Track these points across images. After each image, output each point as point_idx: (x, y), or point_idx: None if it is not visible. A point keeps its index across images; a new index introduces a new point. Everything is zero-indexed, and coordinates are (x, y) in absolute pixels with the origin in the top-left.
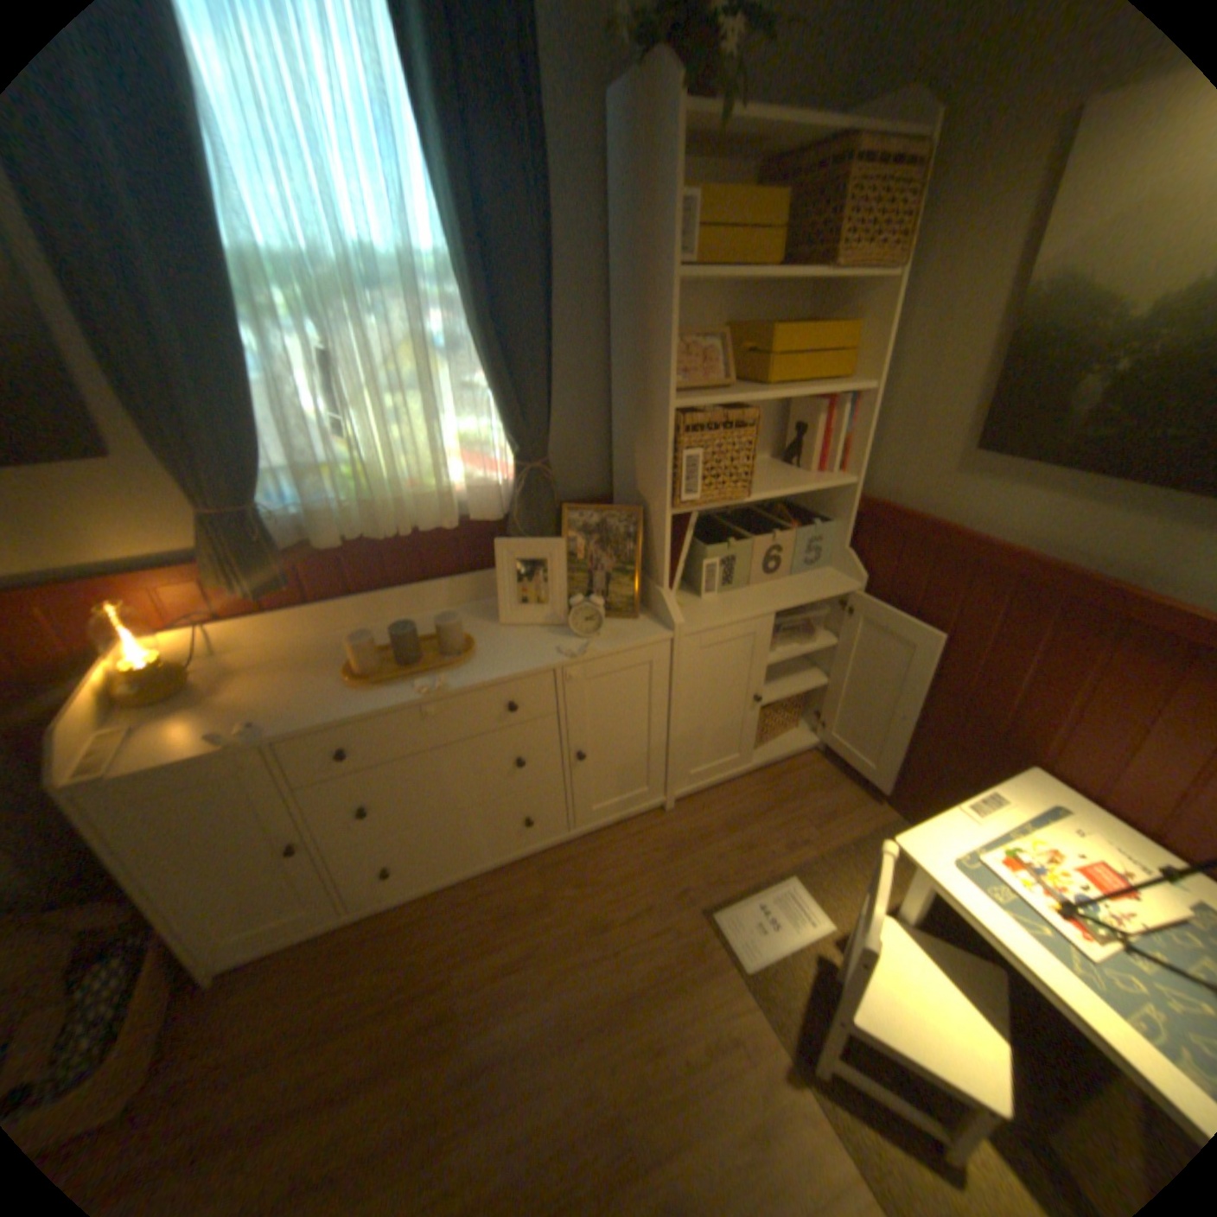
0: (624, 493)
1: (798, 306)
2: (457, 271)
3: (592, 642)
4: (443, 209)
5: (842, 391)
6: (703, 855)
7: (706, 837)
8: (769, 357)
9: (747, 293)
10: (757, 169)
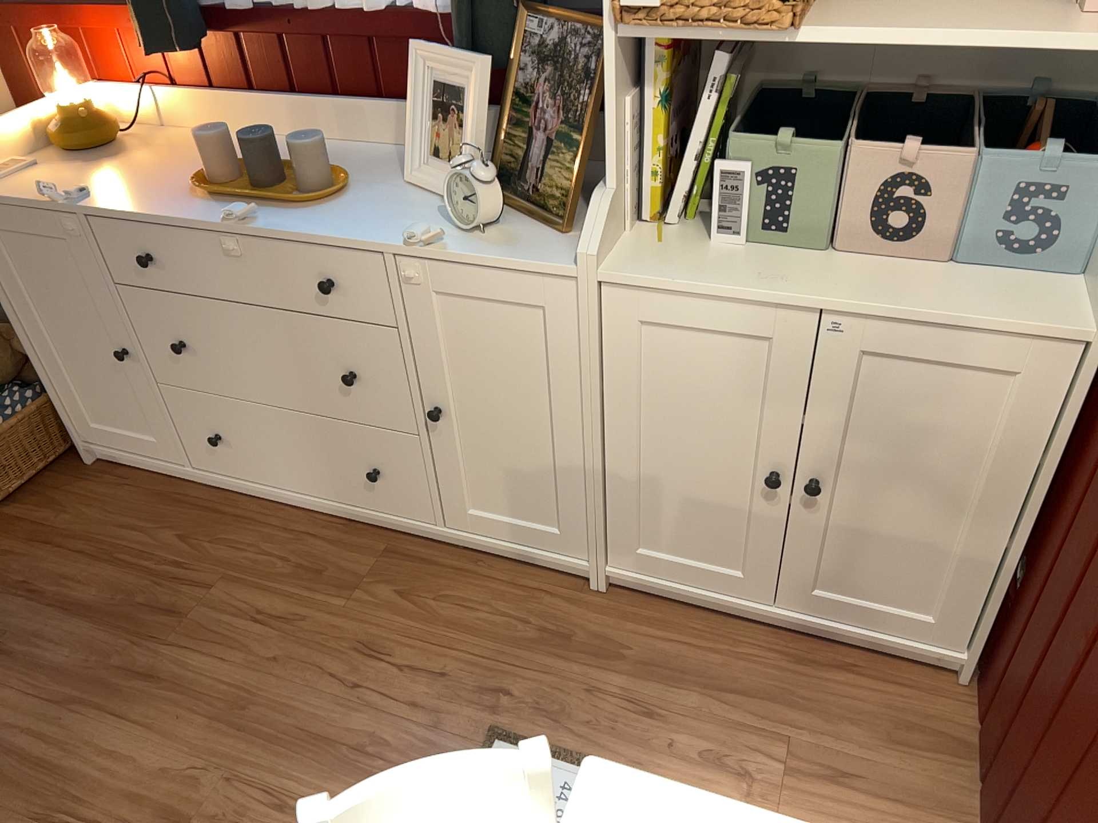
0: None
1: None
2: None
3: (464, 233)
4: None
5: None
6: (579, 670)
7: (611, 654)
8: None
9: None
10: None
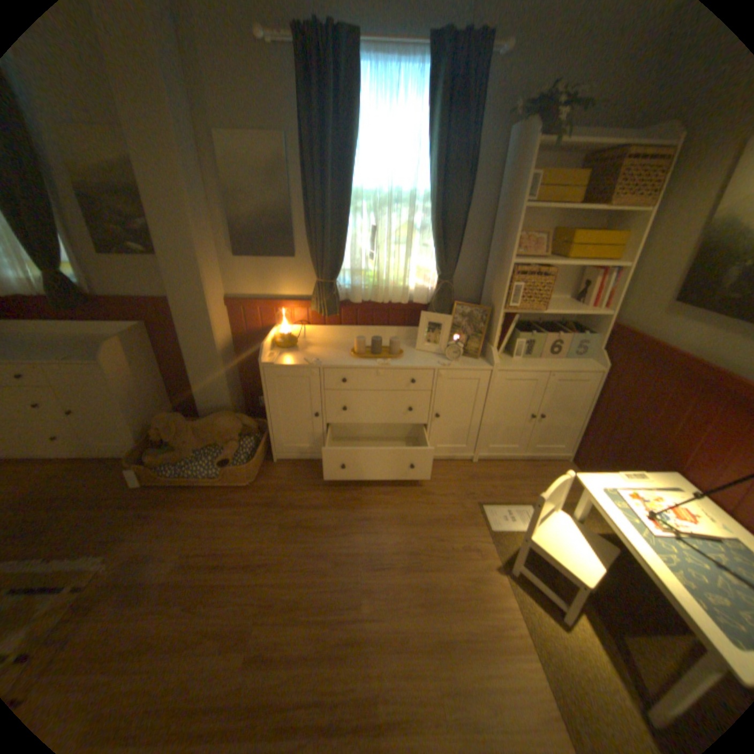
0: (485, 302)
1: (598, 222)
2: (432, 199)
3: (453, 363)
4: (432, 174)
5: (608, 265)
6: (486, 484)
7: (490, 478)
8: (570, 245)
9: (568, 214)
10: (584, 157)
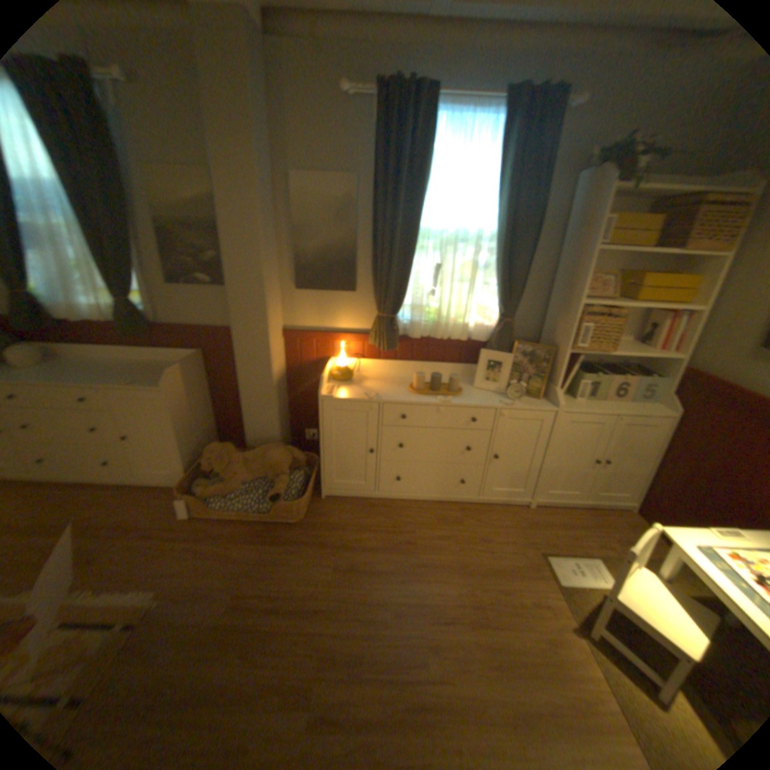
0: (546, 342)
1: (665, 265)
2: (498, 240)
3: (516, 403)
4: (498, 216)
5: (681, 309)
6: (547, 533)
7: (551, 527)
8: (640, 288)
9: (634, 257)
10: (651, 202)
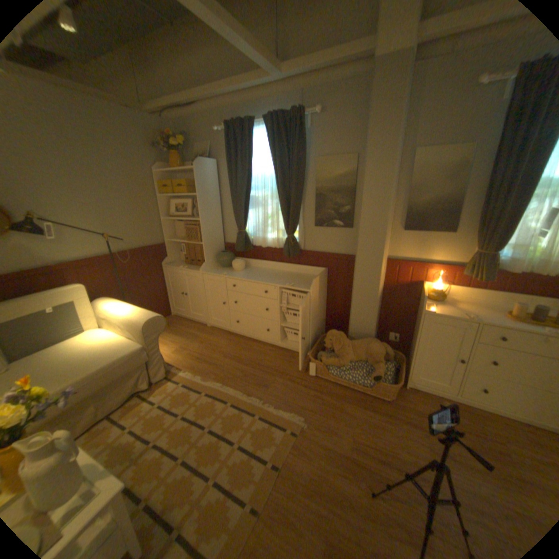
0: None
1: None
2: None
3: None
4: None
5: None
6: None
7: None
8: None
9: None
10: None
